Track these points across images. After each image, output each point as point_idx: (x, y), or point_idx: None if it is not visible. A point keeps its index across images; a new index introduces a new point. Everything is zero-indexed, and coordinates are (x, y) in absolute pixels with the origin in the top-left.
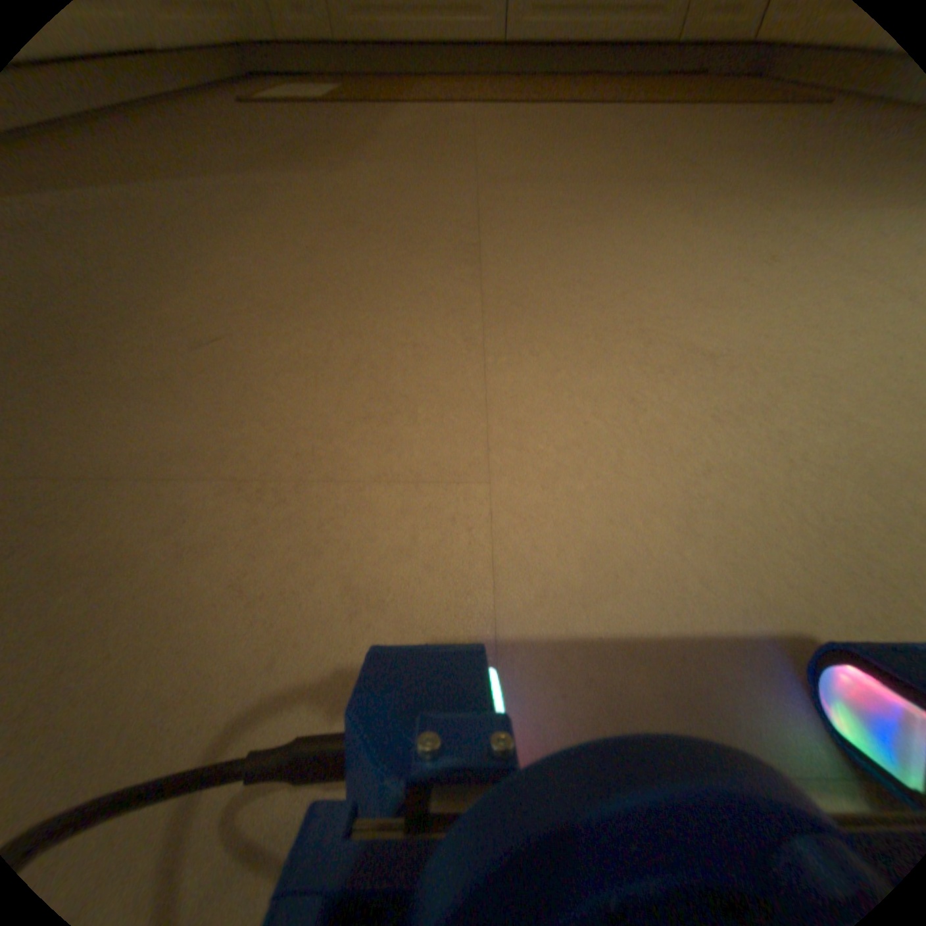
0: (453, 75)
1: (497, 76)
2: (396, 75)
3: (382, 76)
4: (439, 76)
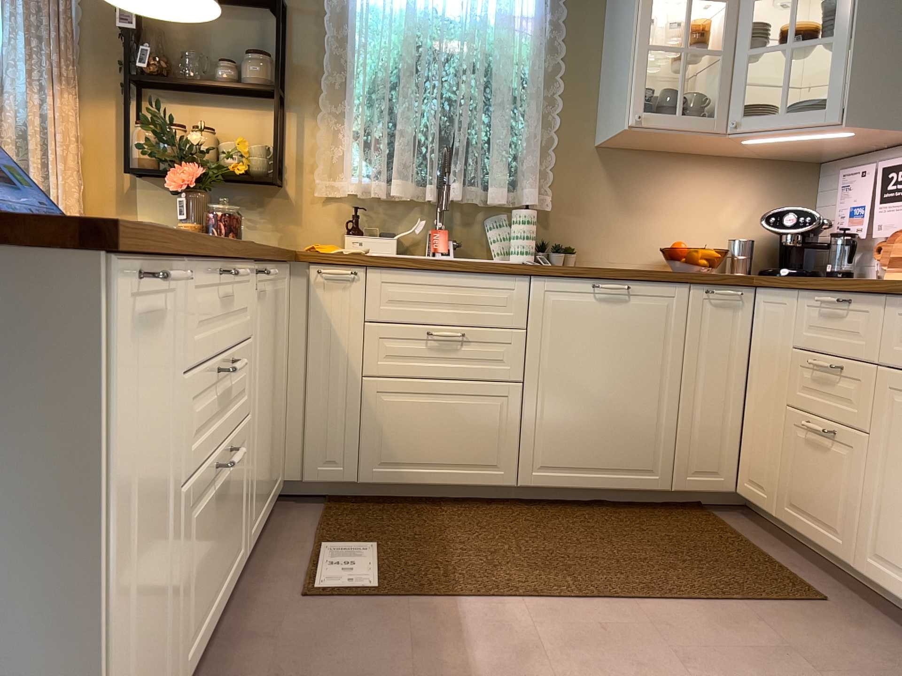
0: (471, 510)
1: (513, 513)
2: (415, 509)
3: (402, 510)
4: (458, 512)
